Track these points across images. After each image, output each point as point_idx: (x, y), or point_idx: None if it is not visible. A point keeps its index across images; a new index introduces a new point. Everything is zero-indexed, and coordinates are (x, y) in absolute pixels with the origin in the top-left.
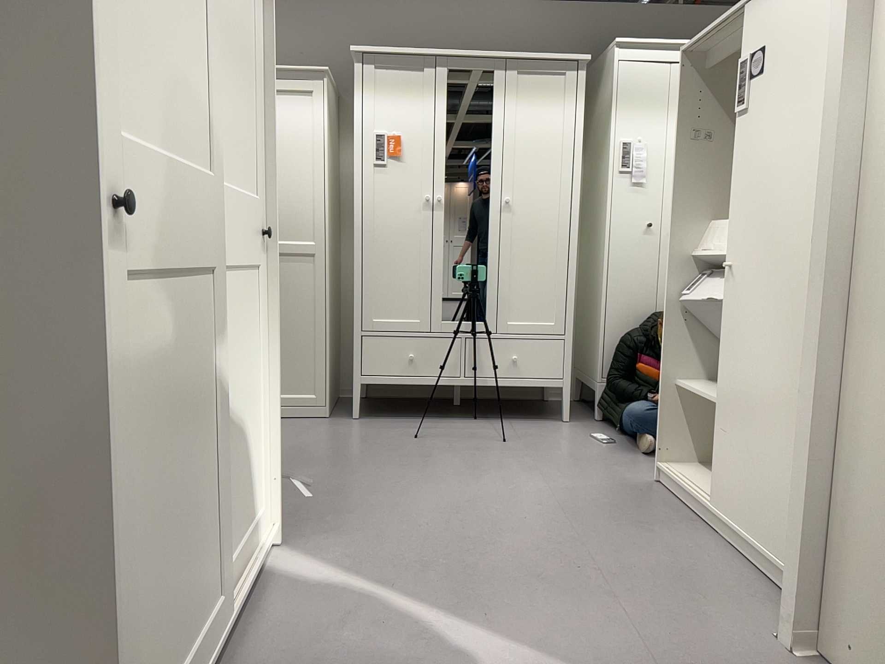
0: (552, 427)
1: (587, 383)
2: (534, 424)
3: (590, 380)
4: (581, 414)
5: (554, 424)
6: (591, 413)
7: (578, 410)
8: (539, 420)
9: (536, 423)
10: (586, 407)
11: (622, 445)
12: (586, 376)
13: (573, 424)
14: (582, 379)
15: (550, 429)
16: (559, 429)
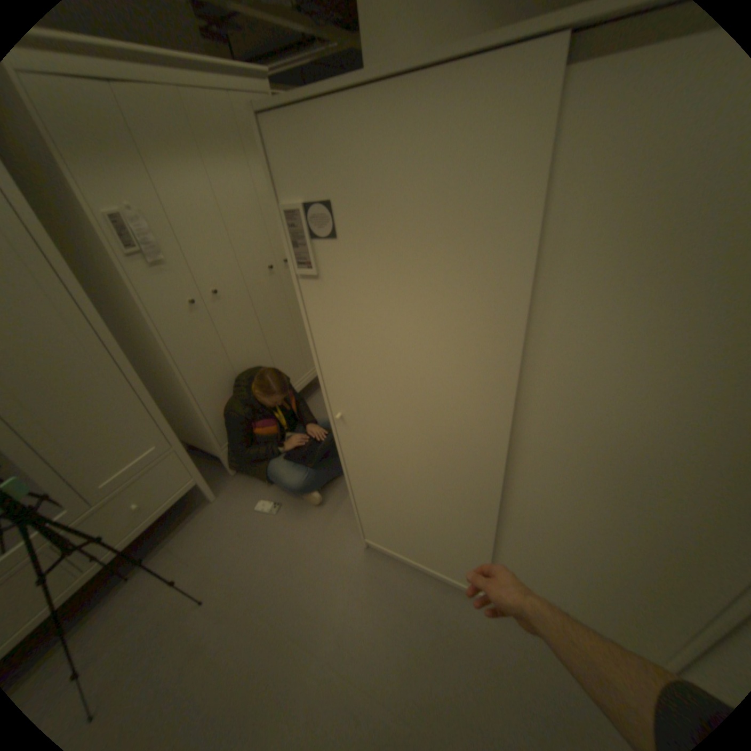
0: (206, 522)
1: (196, 448)
2: (188, 533)
3: (200, 447)
4: (209, 476)
5: (204, 516)
6: (214, 467)
7: (199, 470)
8: (184, 520)
9: (186, 526)
10: (201, 459)
11: (283, 503)
12: (190, 443)
13: (219, 500)
14: (186, 443)
15: (208, 528)
16: (217, 522)
